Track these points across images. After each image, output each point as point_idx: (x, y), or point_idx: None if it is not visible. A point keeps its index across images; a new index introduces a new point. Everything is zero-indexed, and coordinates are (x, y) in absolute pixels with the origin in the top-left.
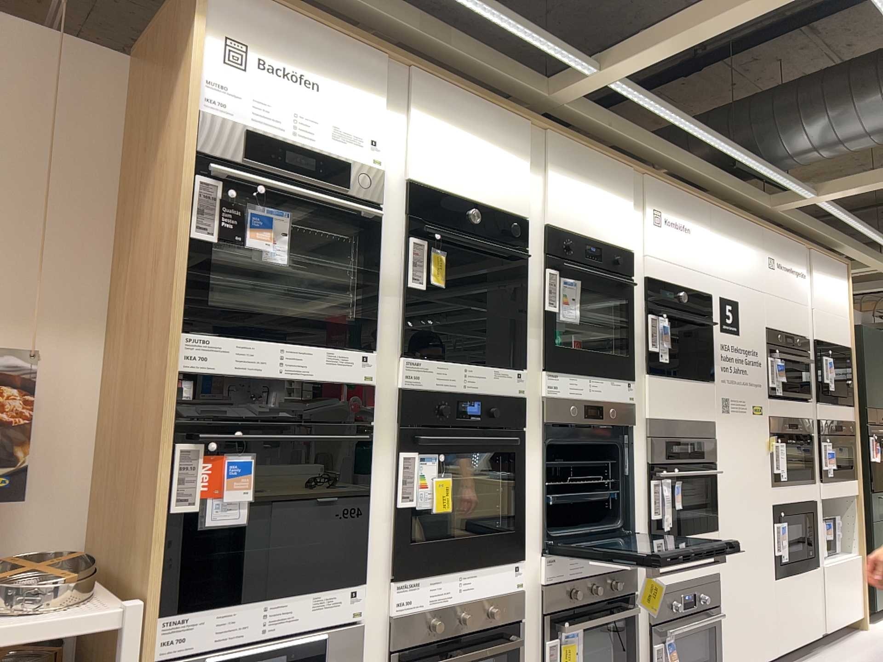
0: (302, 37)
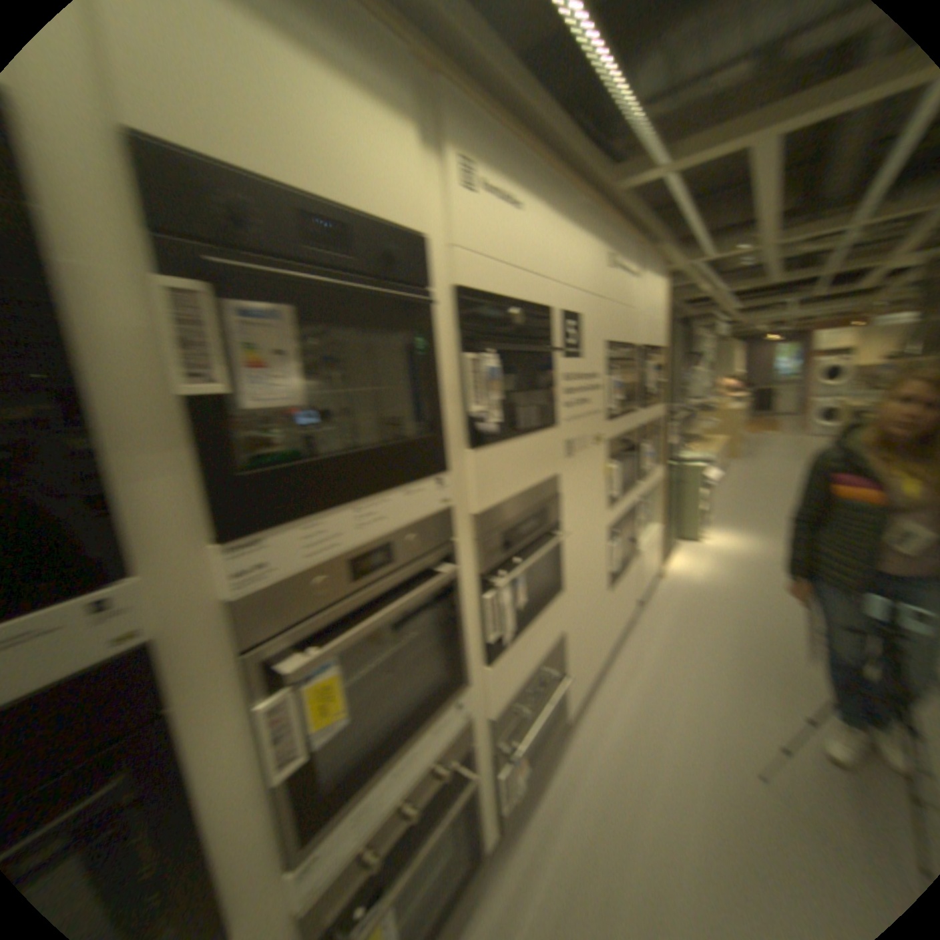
0: None
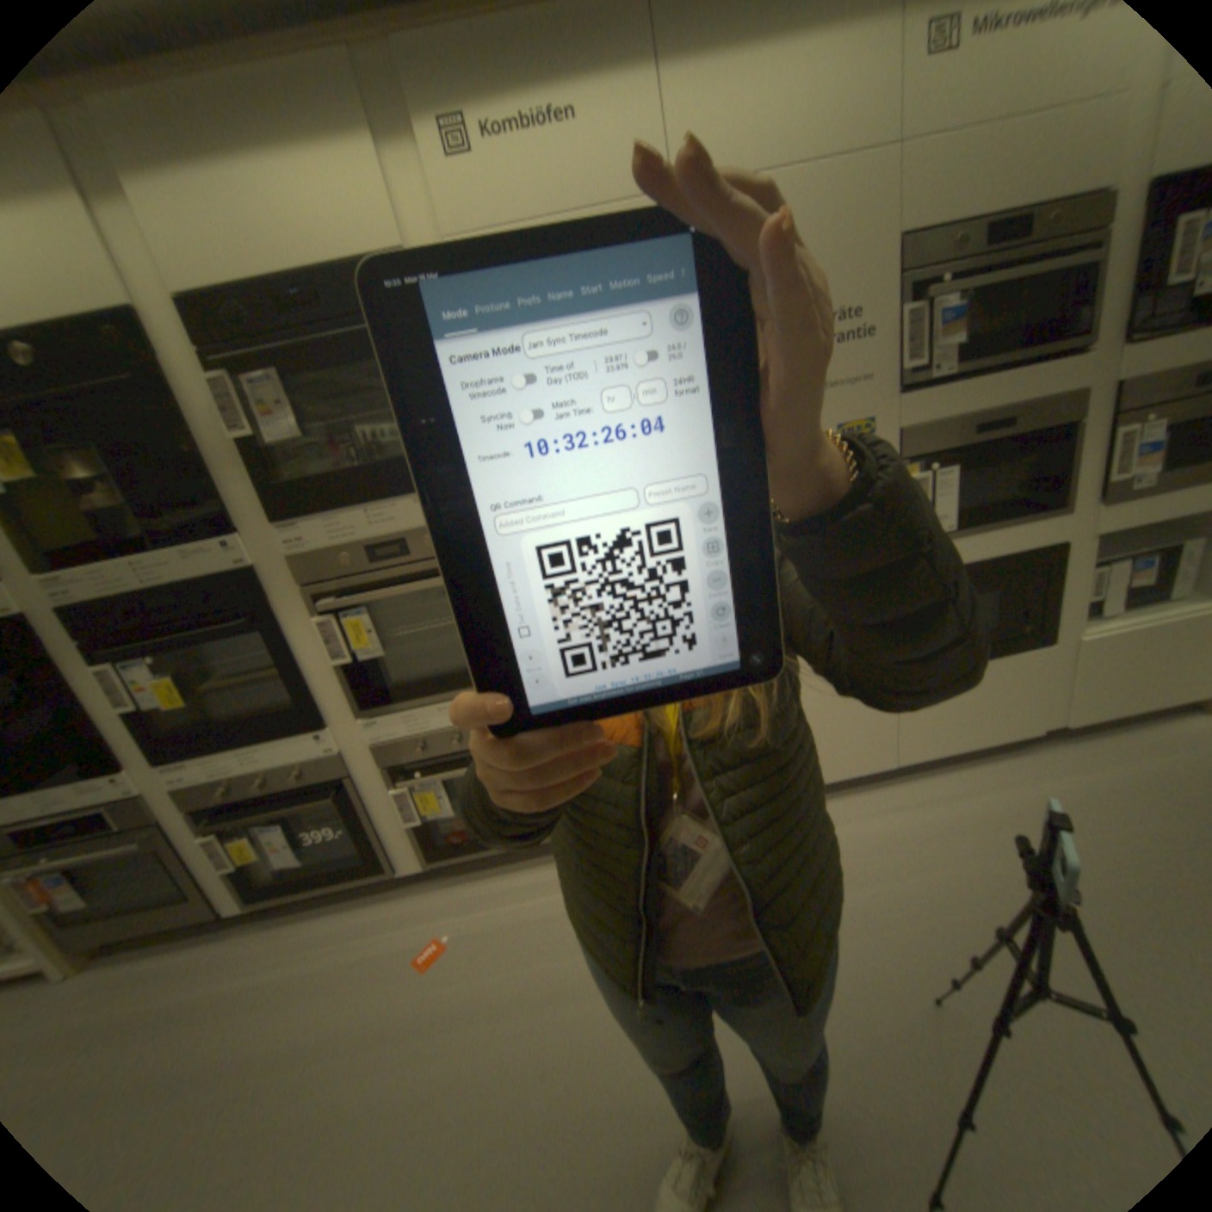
0: None
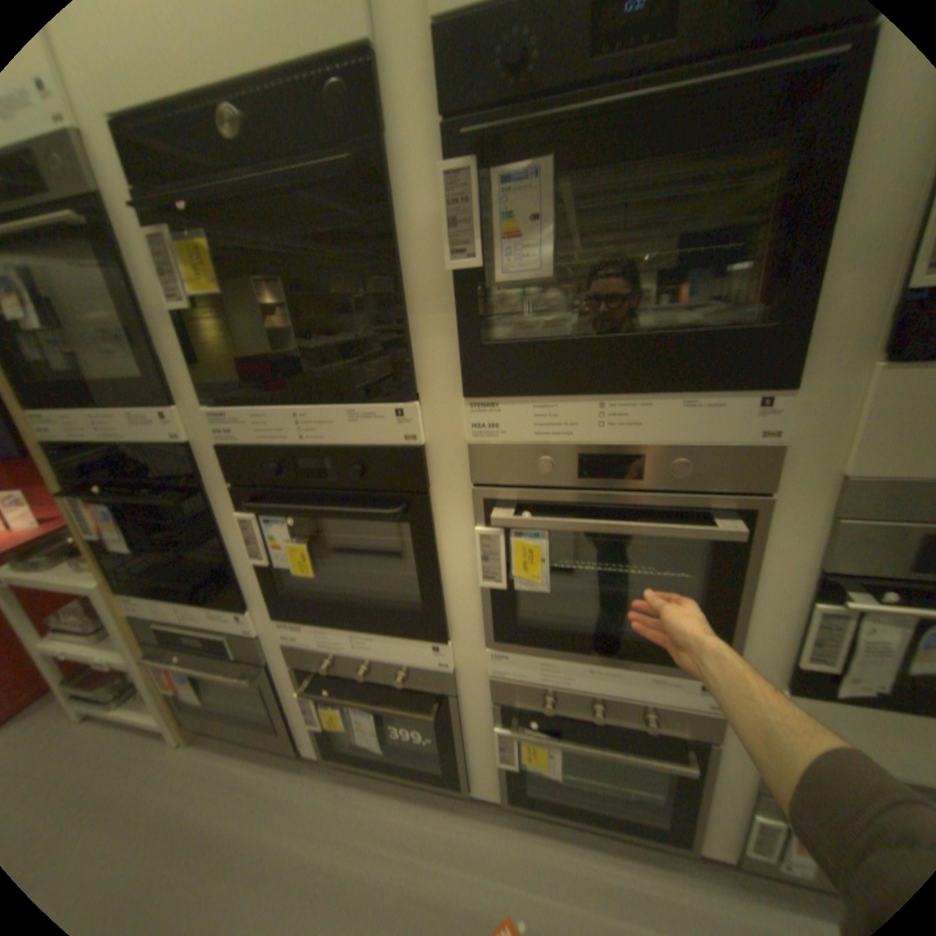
0: None
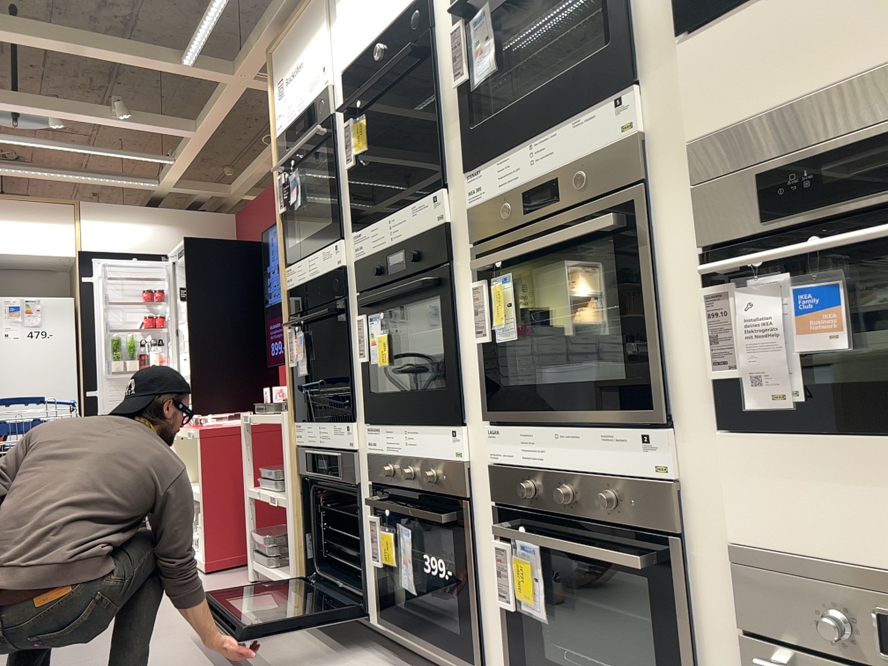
0: (291, 38)
